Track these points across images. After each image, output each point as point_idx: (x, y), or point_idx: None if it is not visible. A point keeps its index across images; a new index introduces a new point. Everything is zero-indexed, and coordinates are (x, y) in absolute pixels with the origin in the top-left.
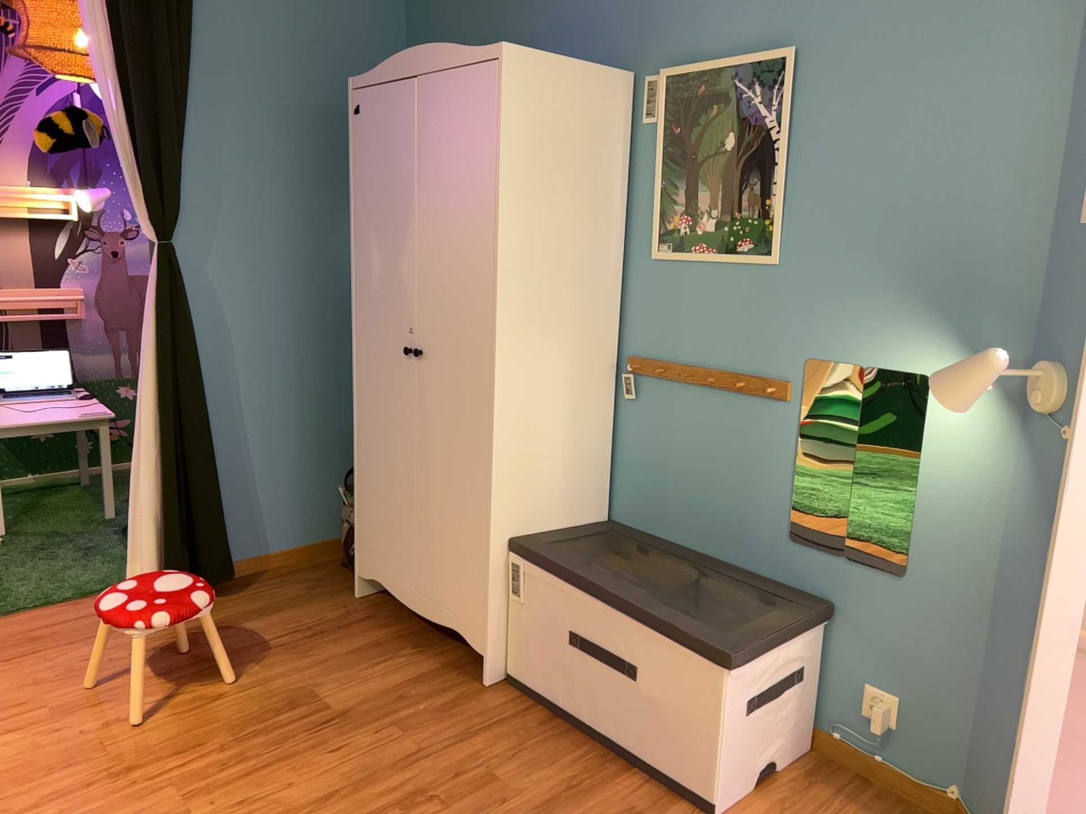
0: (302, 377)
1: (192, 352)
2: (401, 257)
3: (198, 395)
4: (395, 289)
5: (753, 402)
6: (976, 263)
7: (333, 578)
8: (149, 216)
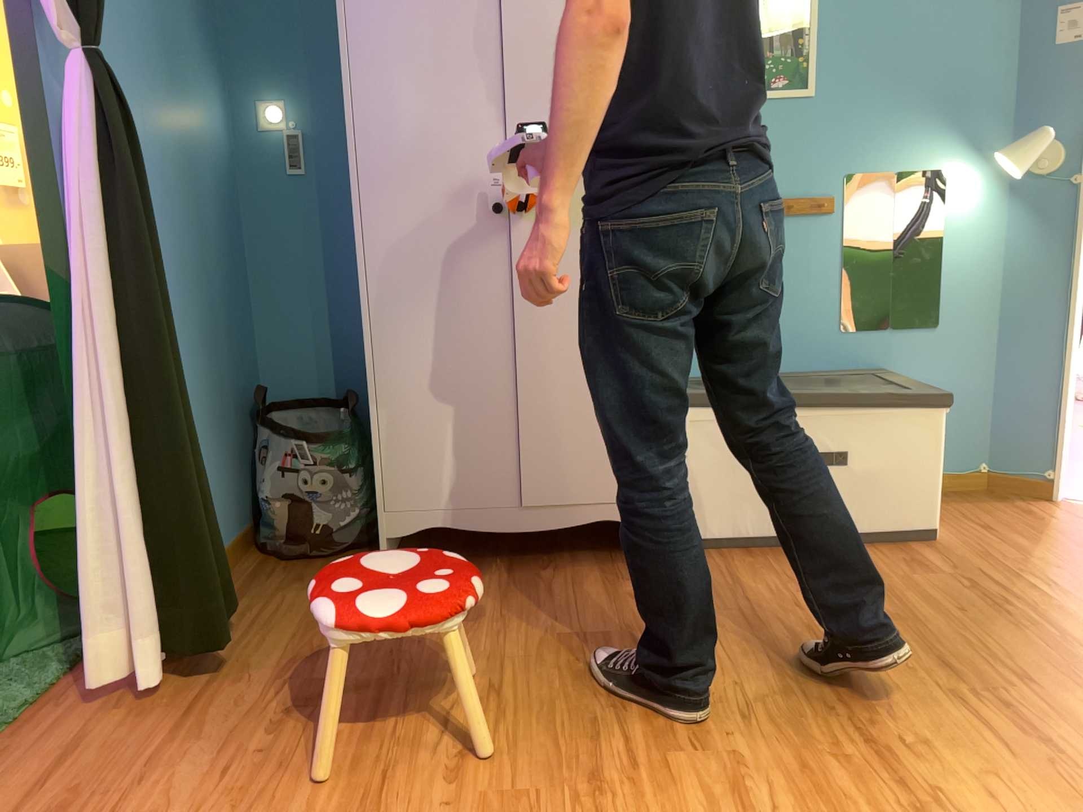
0: (191, 303)
1: (152, 248)
2: (468, 92)
3: (167, 318)
4: (457, 134)
5: (797, 223)
6: (974, 81)
7: (311, 564)
8: (64, 5)
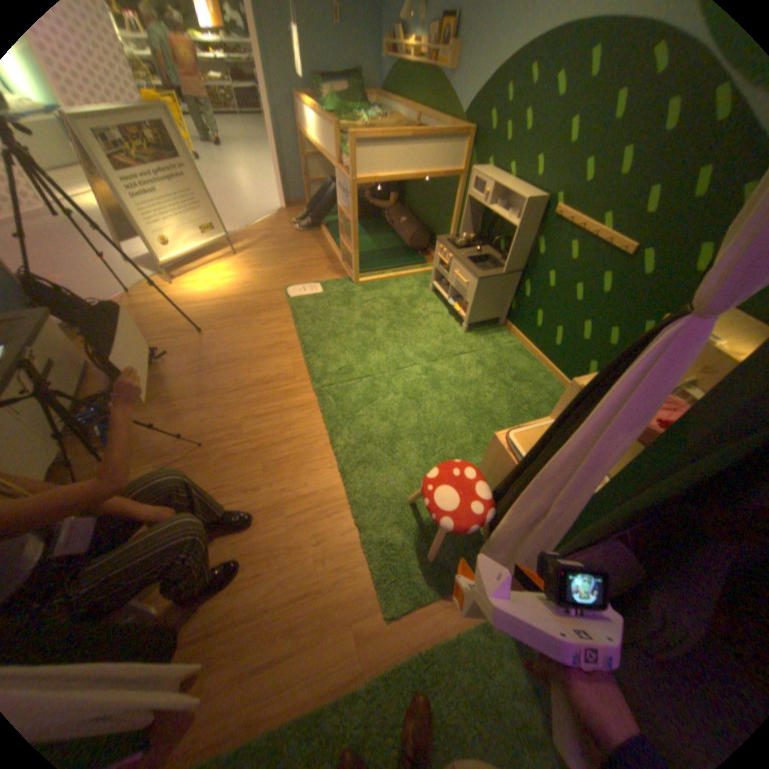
0: None
1: None
2: None
3: None
4: None
5: None
6: None
7: None
8: None
